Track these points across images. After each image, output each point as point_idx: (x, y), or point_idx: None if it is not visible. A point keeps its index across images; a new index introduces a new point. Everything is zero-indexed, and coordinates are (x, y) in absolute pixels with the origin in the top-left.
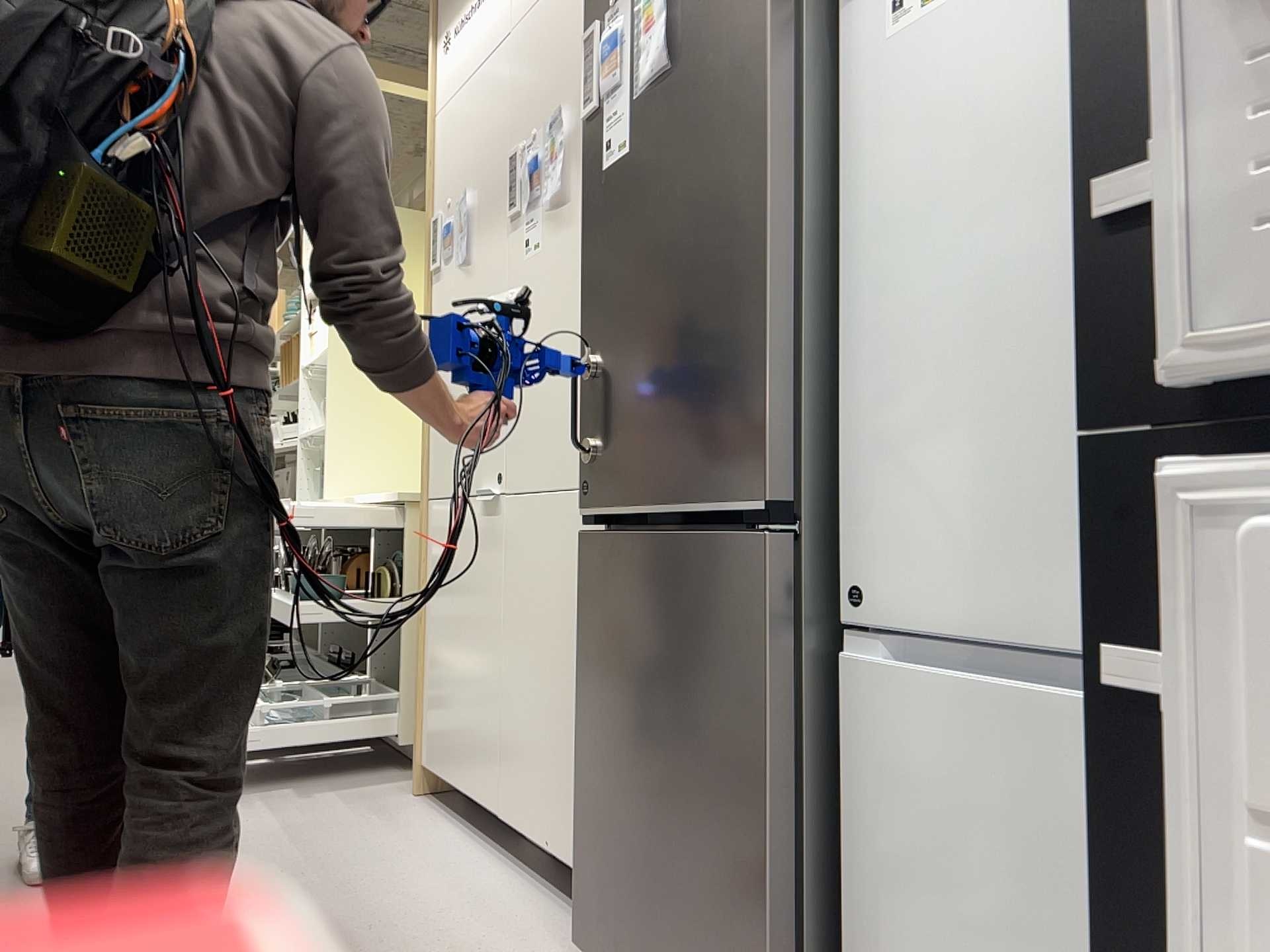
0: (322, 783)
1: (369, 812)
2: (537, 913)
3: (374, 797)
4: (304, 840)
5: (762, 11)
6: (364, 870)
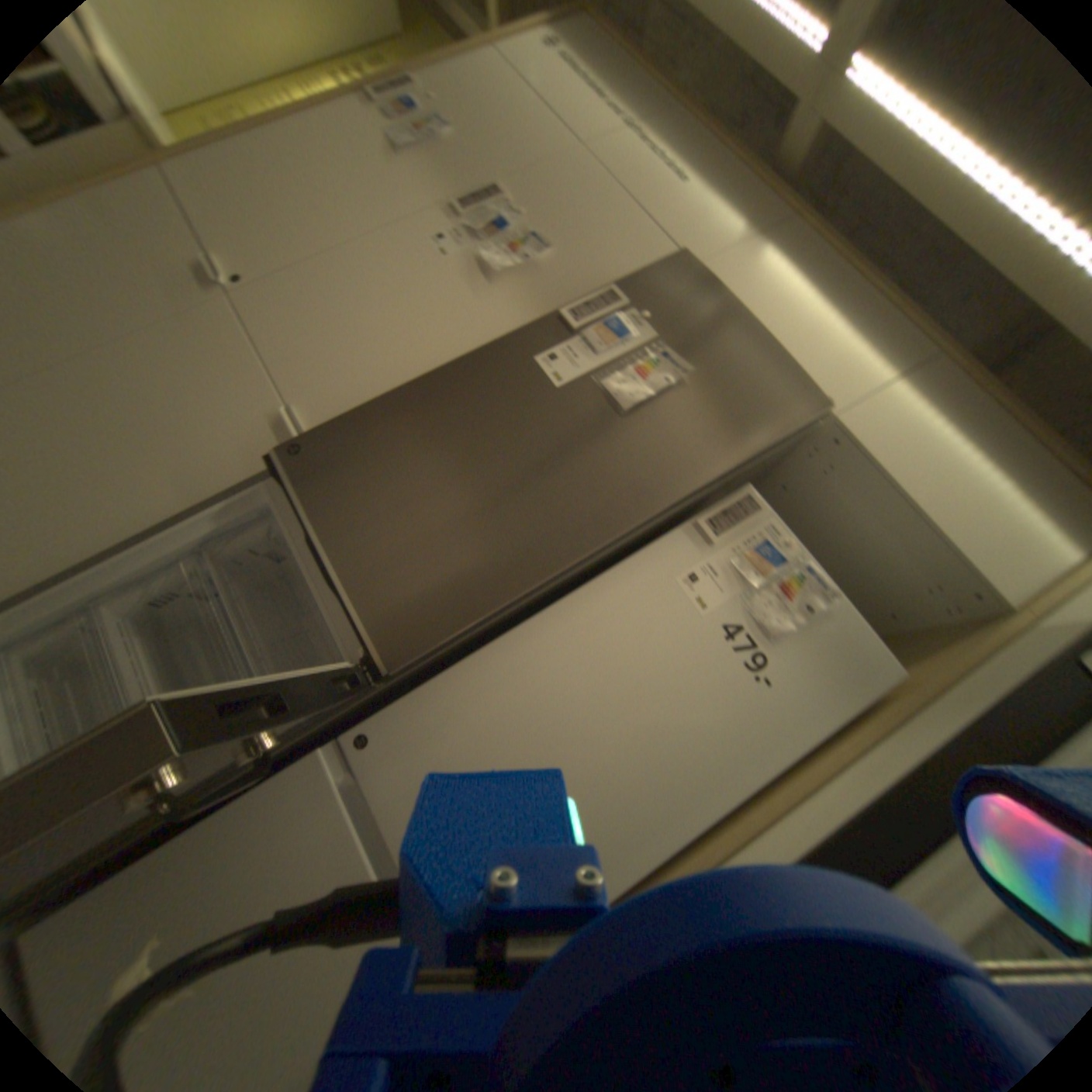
0: None
1: None
2: None
3: None
4: None
5: (675, 497)
6: None
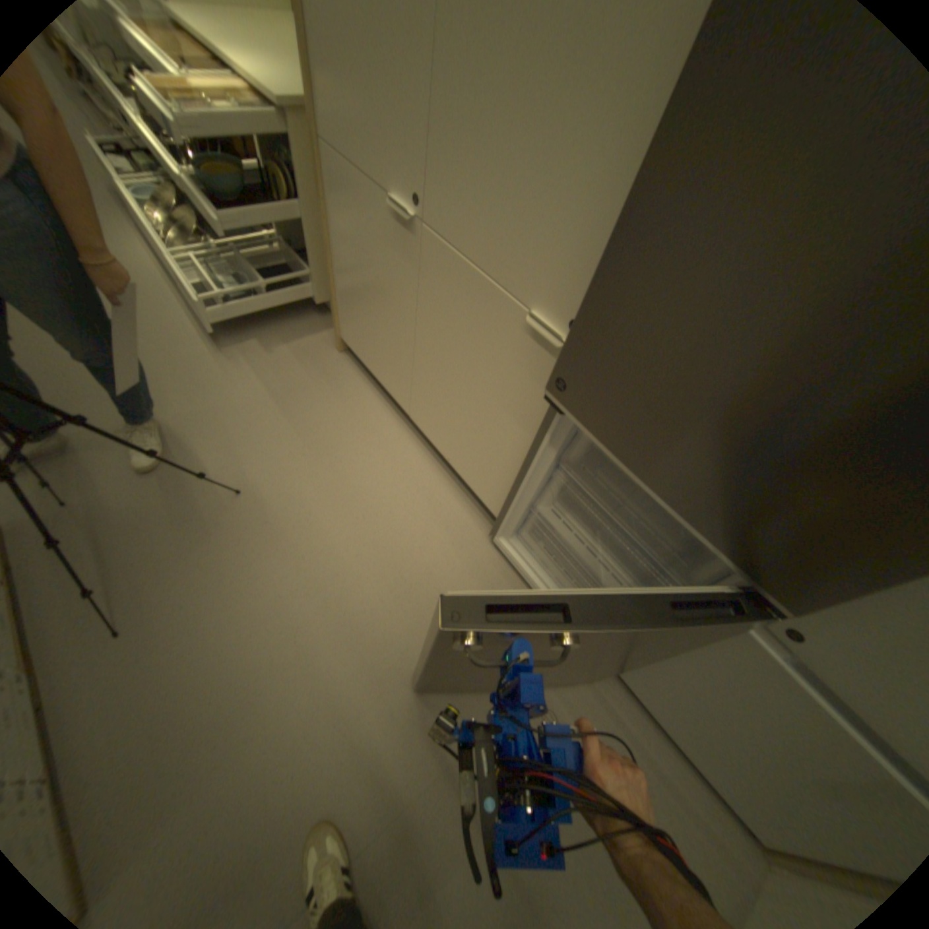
0: (274, 331)
1: (317, 371)
2: (444, 491)
3: (314, 352)
4: (288, 407)
5: None
6: (337, 445)
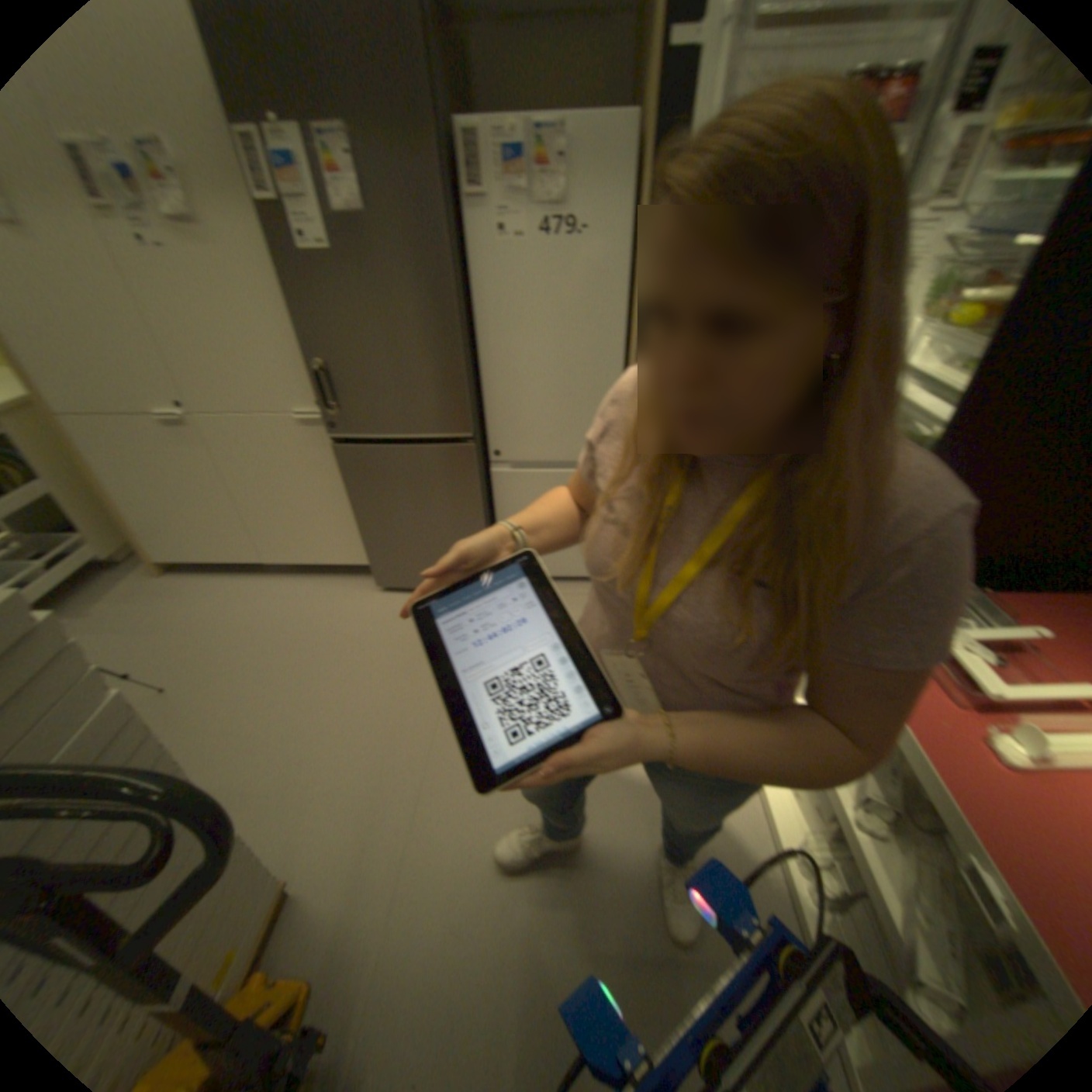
0: (79, 604)
1: (155, 599)
2: (333, 586)
3: (137, 591)
4: (153, 630)
5: (440, 216)
6: (223, 619)
